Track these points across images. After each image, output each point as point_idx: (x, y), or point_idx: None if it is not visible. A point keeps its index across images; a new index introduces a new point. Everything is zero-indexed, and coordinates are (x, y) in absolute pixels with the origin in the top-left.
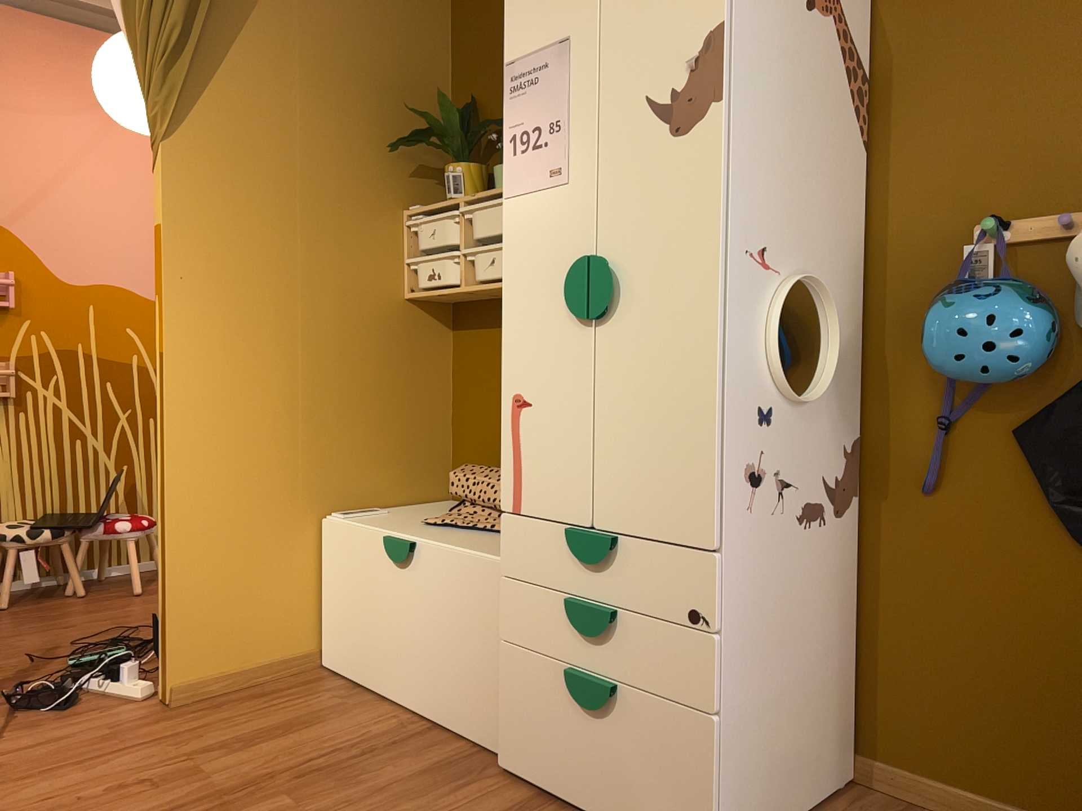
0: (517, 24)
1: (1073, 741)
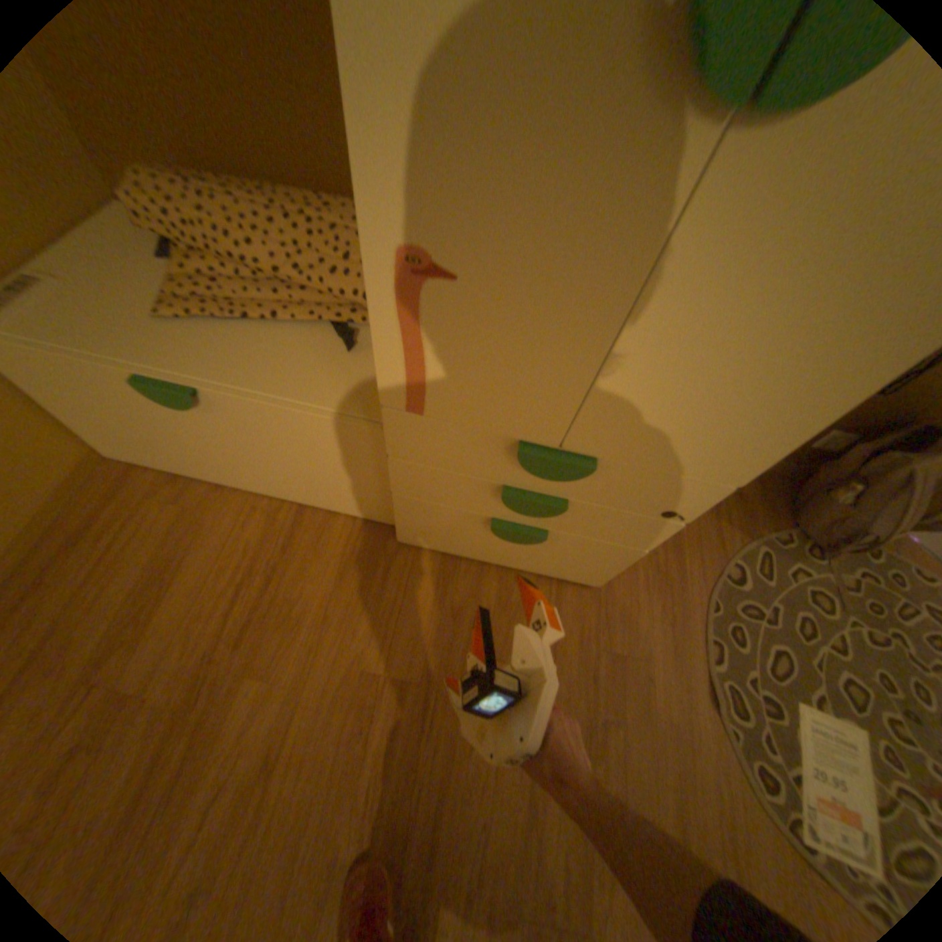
0: None
1: None
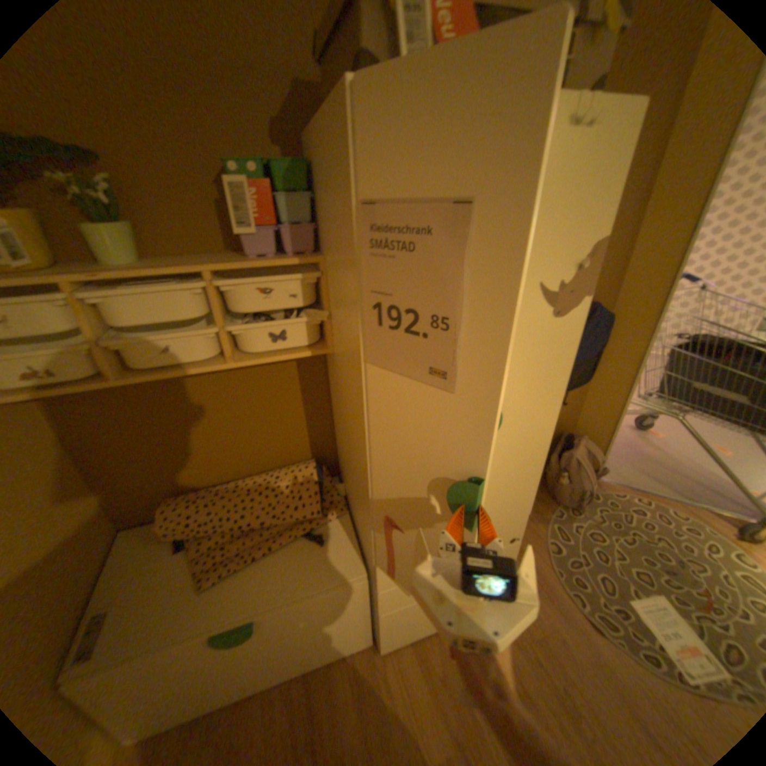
0: (384, 140)
1: None
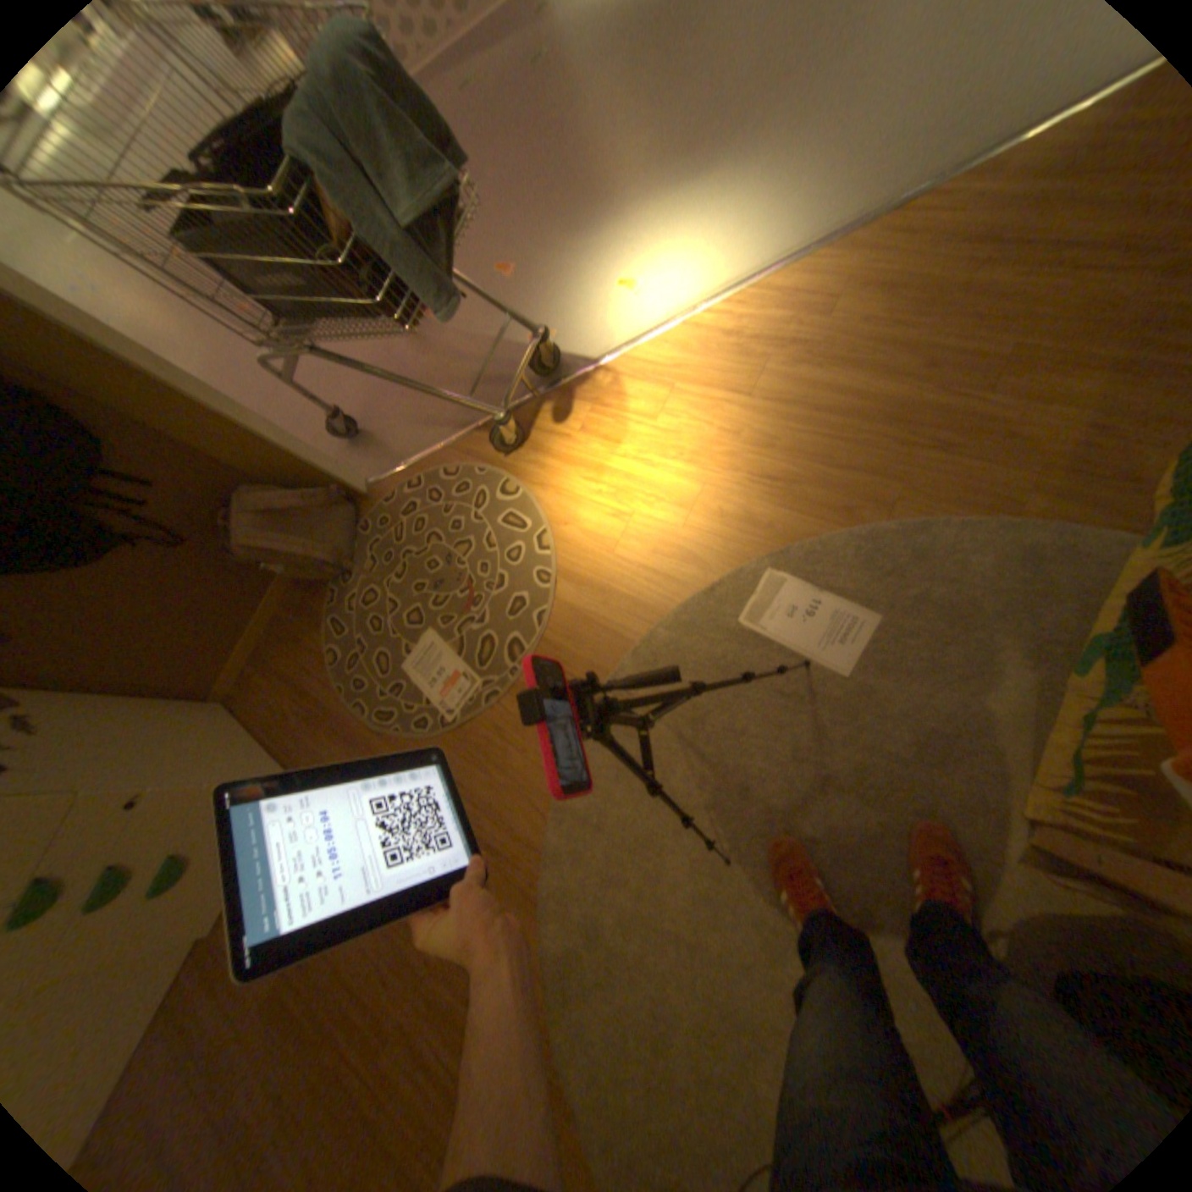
0: None
1: (214, 599)
